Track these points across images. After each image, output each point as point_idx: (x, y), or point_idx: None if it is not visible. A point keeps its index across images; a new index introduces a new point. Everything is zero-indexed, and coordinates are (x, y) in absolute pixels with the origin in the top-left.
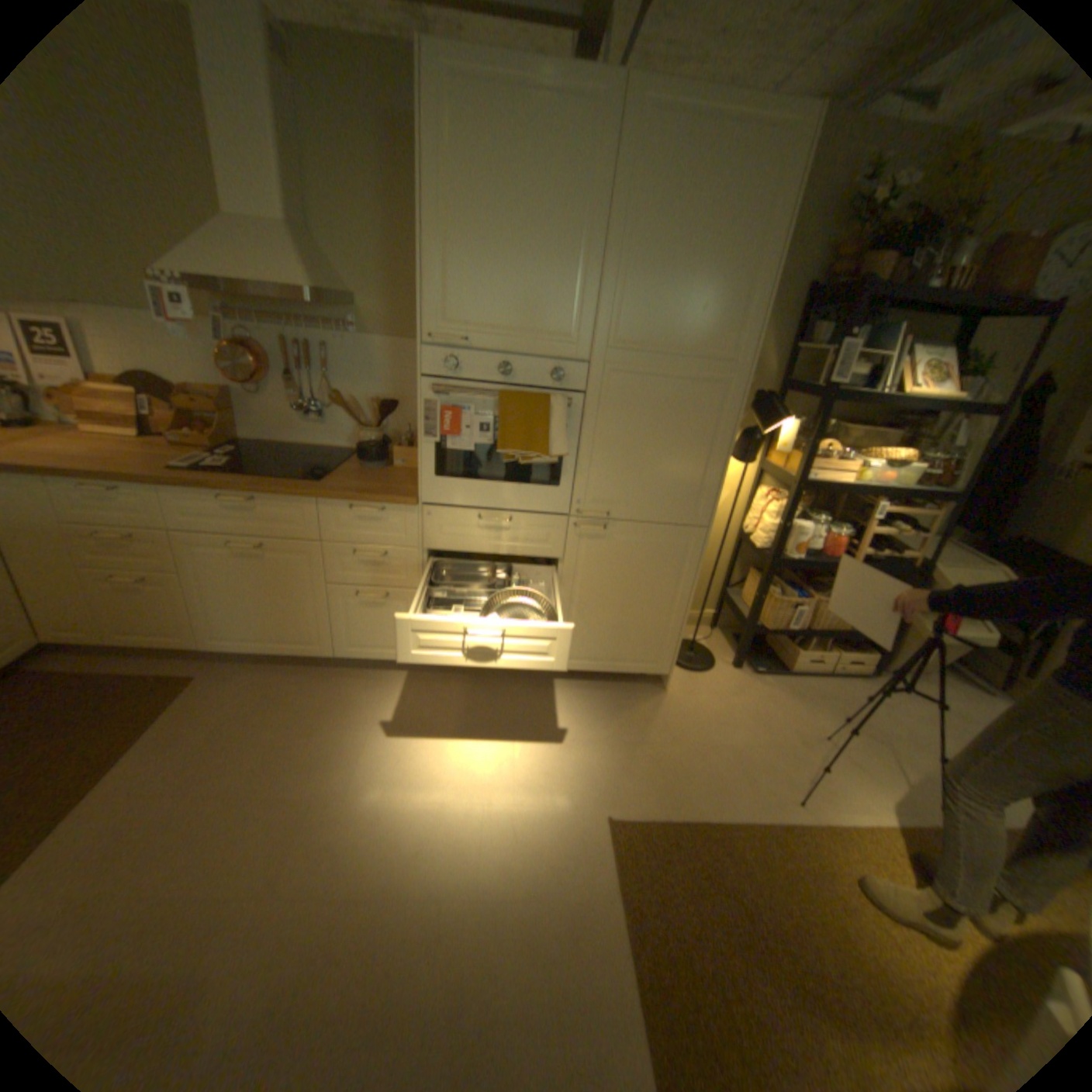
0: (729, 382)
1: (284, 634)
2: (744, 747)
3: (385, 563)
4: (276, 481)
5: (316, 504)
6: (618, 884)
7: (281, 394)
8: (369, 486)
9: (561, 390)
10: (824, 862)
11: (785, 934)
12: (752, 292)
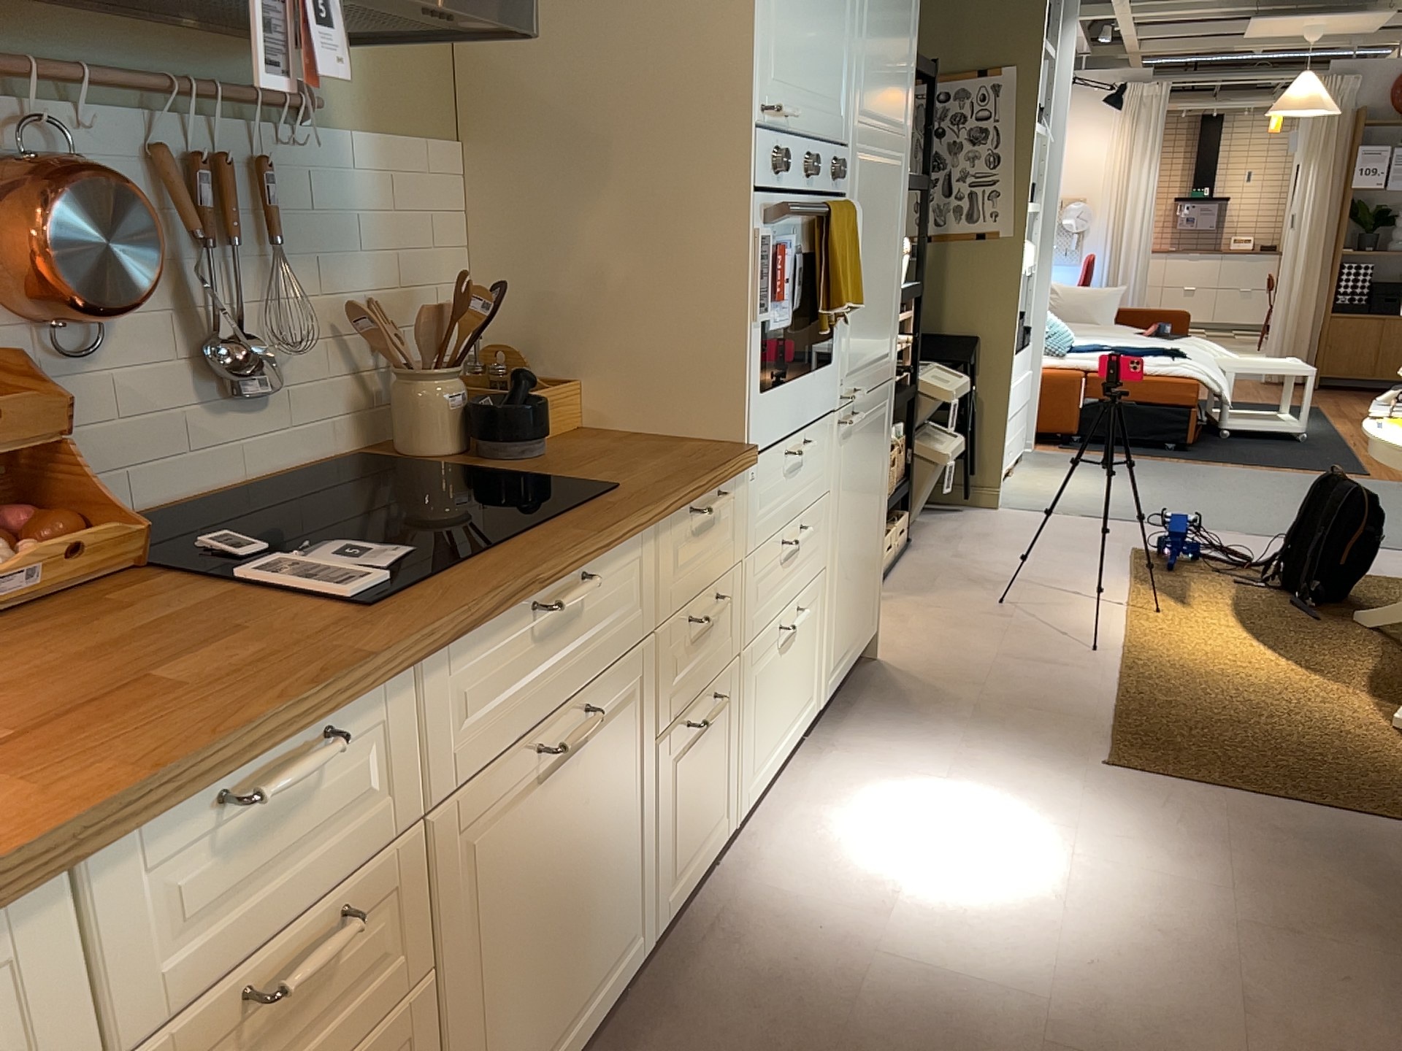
0: (903, 166)
1: (598, 955)
2: (999, 647)
3: (714, 621)
4: (574, 514)
5: (647, 533)
6: (1196, 783)
7: (158, 336)
8: (660, 461)
9: (837, 194)
10: (1164, 664)
11: (1246, 711)
12: (912, 47)
